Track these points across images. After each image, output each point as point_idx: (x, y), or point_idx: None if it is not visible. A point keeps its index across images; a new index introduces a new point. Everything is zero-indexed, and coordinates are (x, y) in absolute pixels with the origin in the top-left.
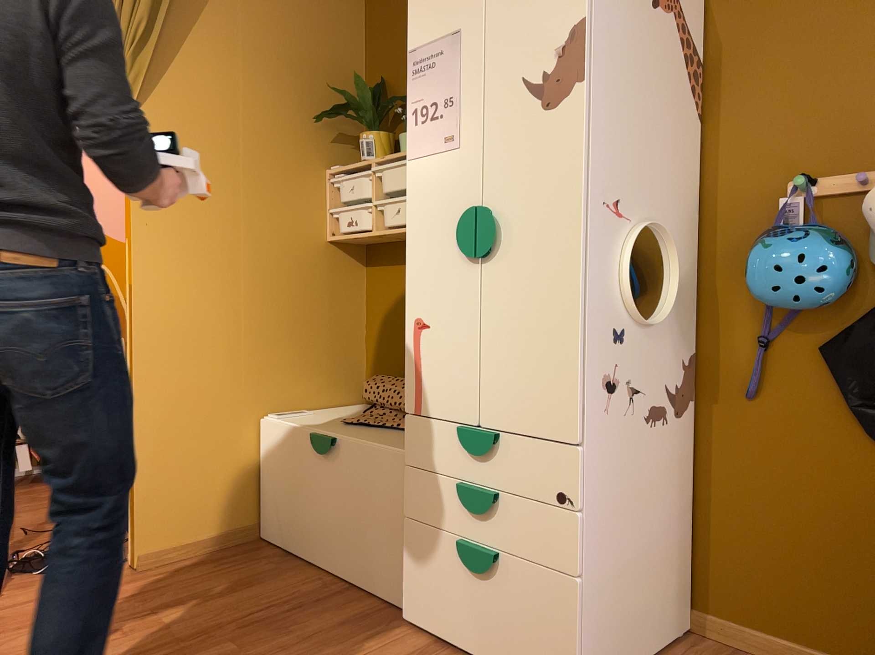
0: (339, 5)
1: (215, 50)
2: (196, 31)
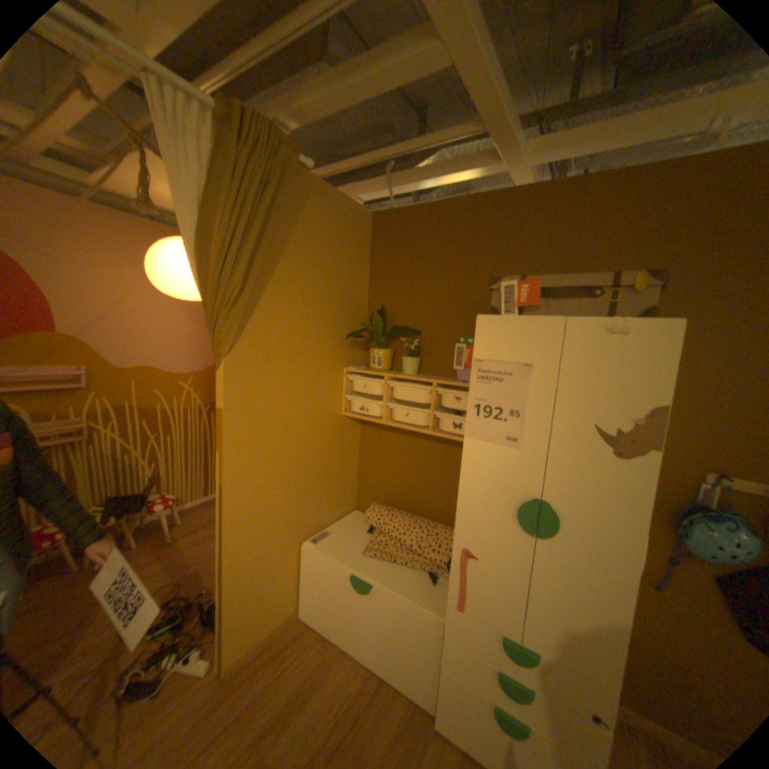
0: (356, 251)
1: (281, 296)
2: (269, 282)
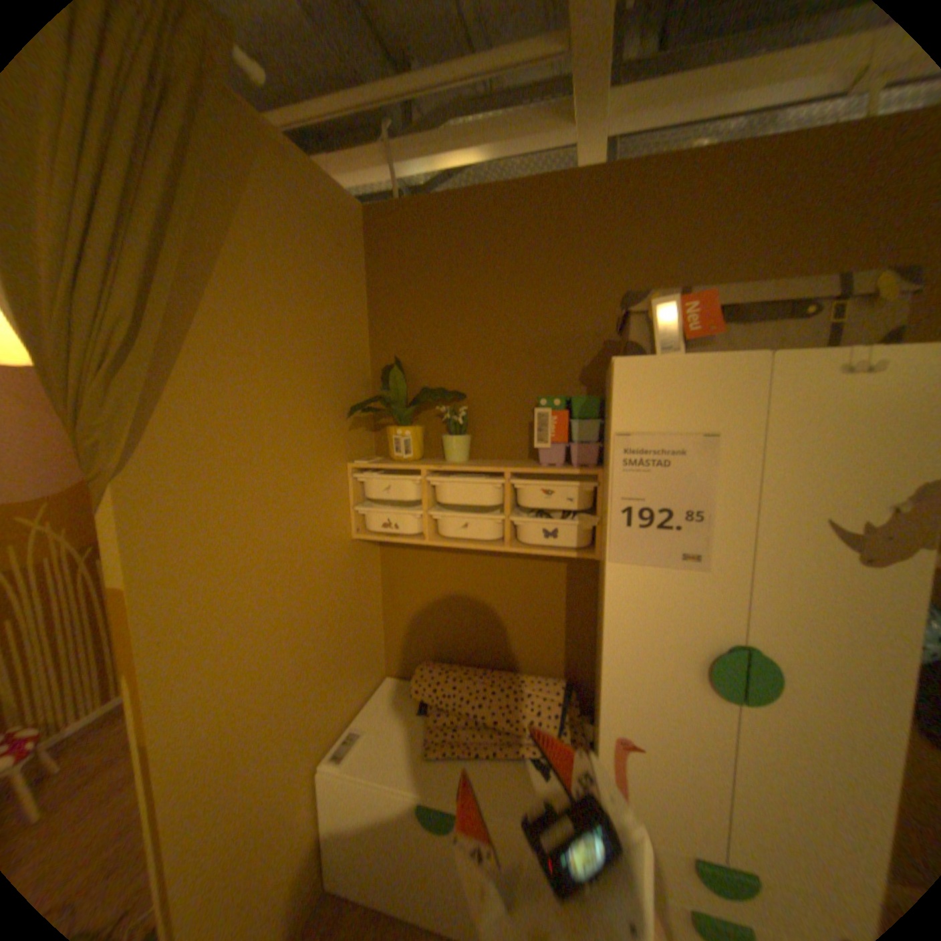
0: (345, 267)
1: (225, 342)
2: (196, 315)
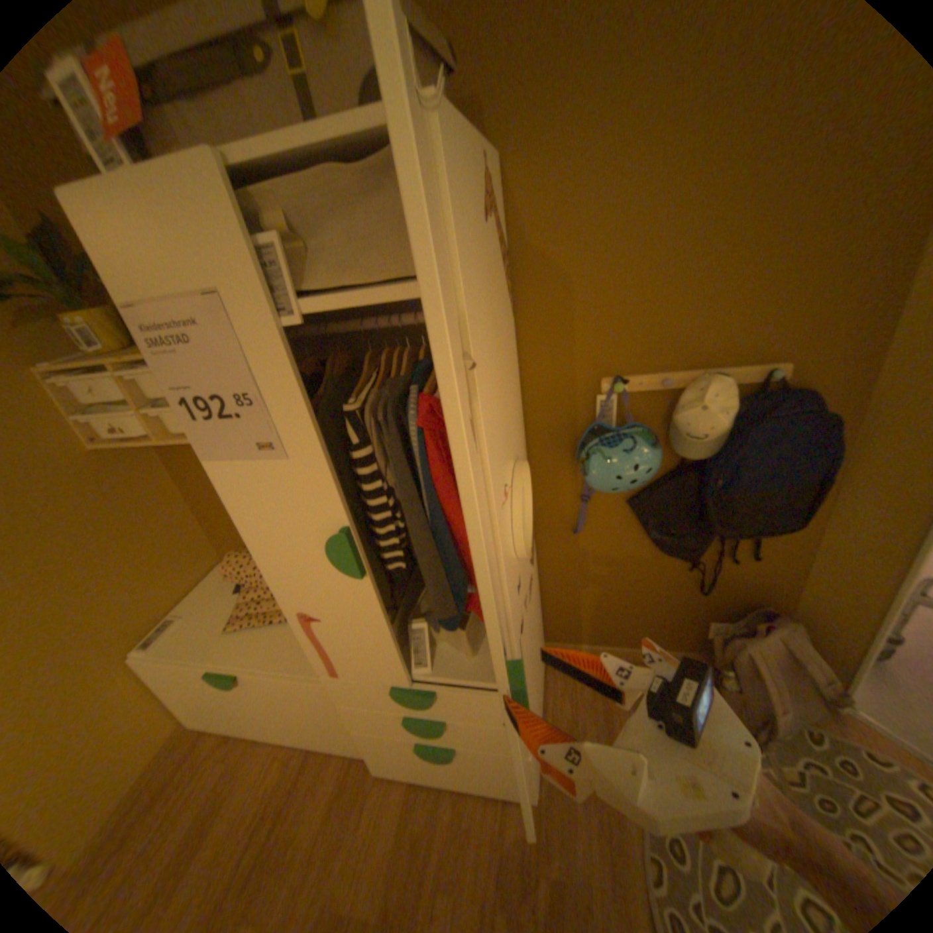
0: None
1: None
2: None
